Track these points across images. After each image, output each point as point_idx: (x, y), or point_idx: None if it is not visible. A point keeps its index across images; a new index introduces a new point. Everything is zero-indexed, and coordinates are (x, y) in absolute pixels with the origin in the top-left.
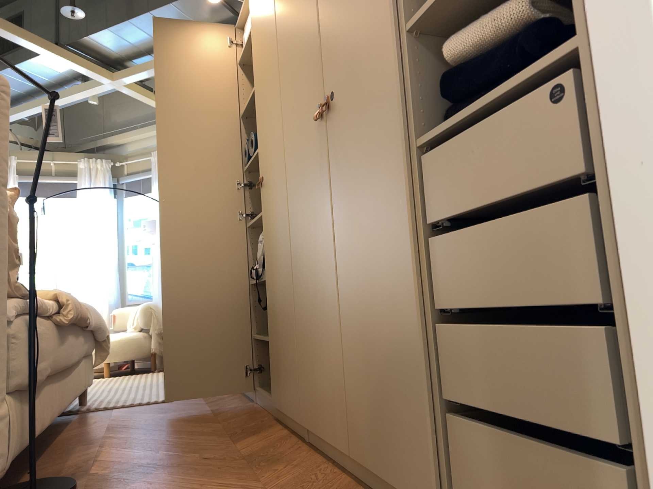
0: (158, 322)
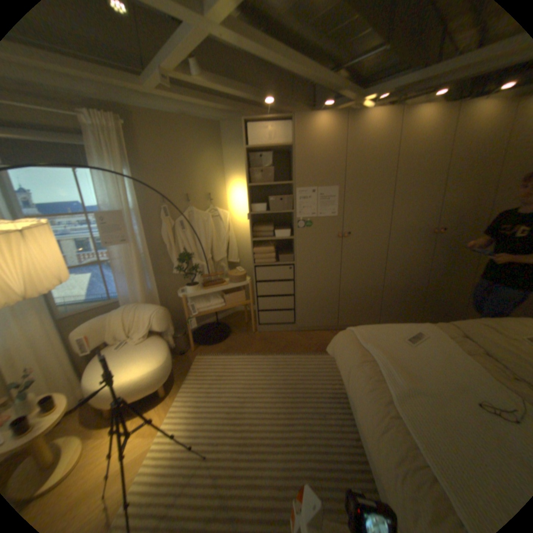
0: (170, 323)
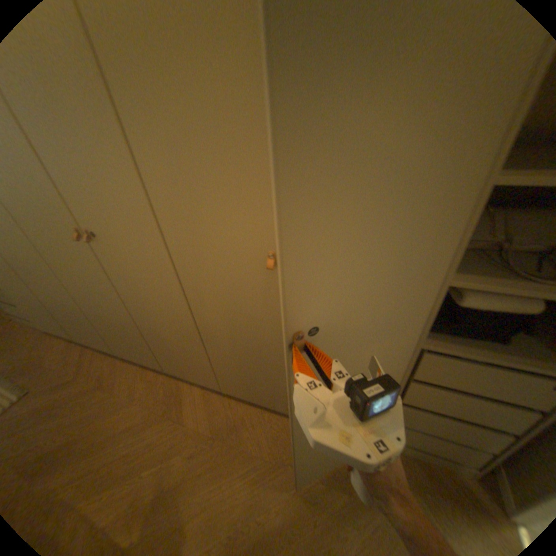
0: None
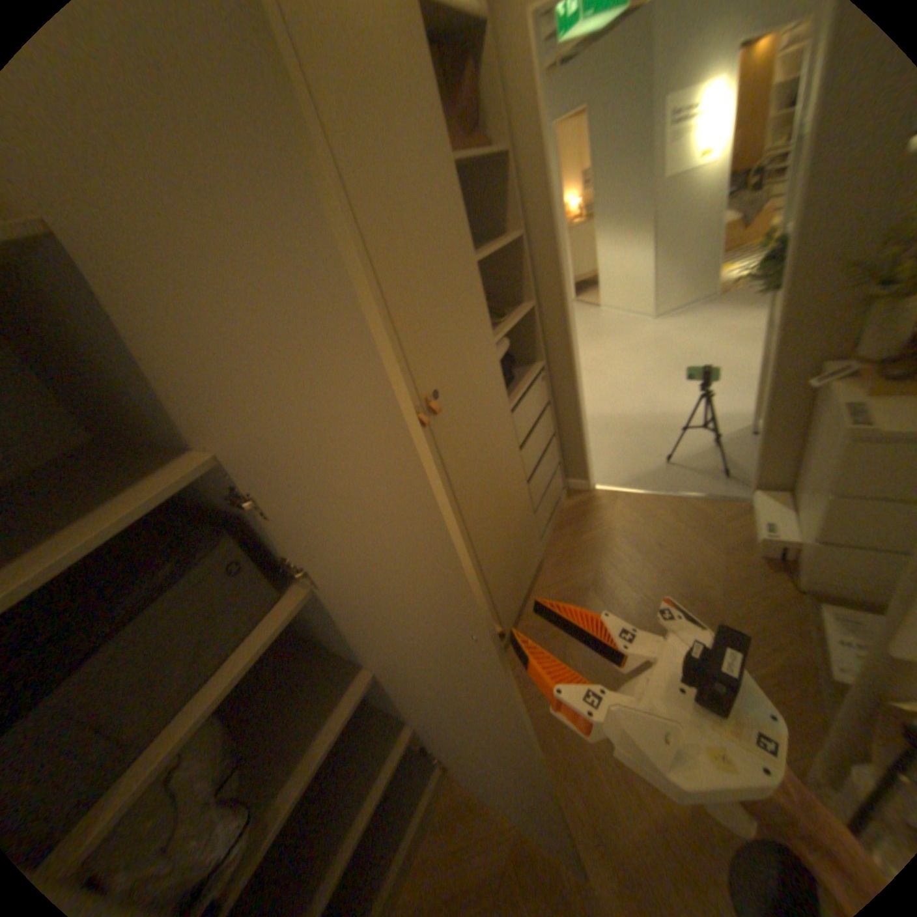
0: None
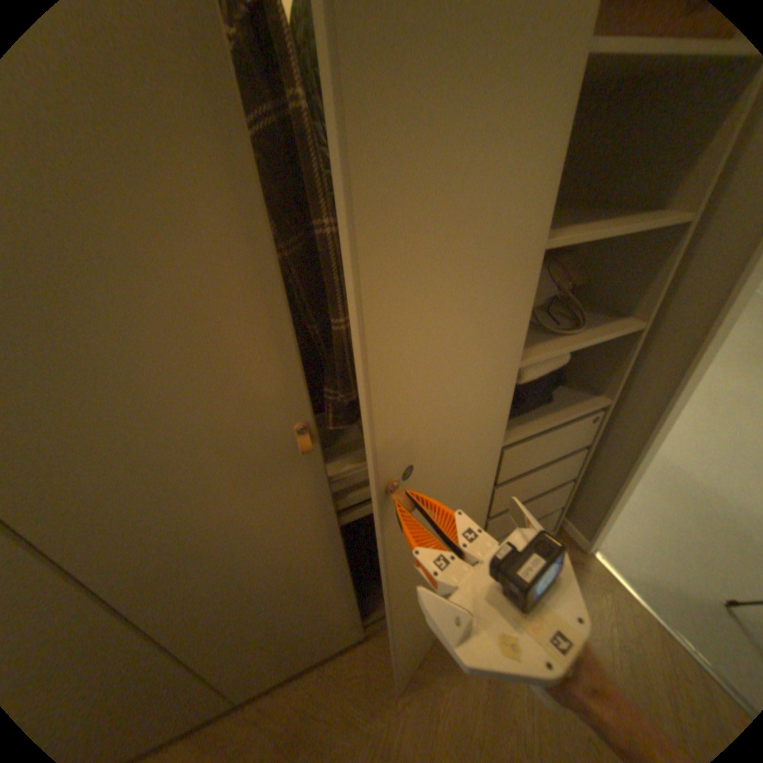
0: None
